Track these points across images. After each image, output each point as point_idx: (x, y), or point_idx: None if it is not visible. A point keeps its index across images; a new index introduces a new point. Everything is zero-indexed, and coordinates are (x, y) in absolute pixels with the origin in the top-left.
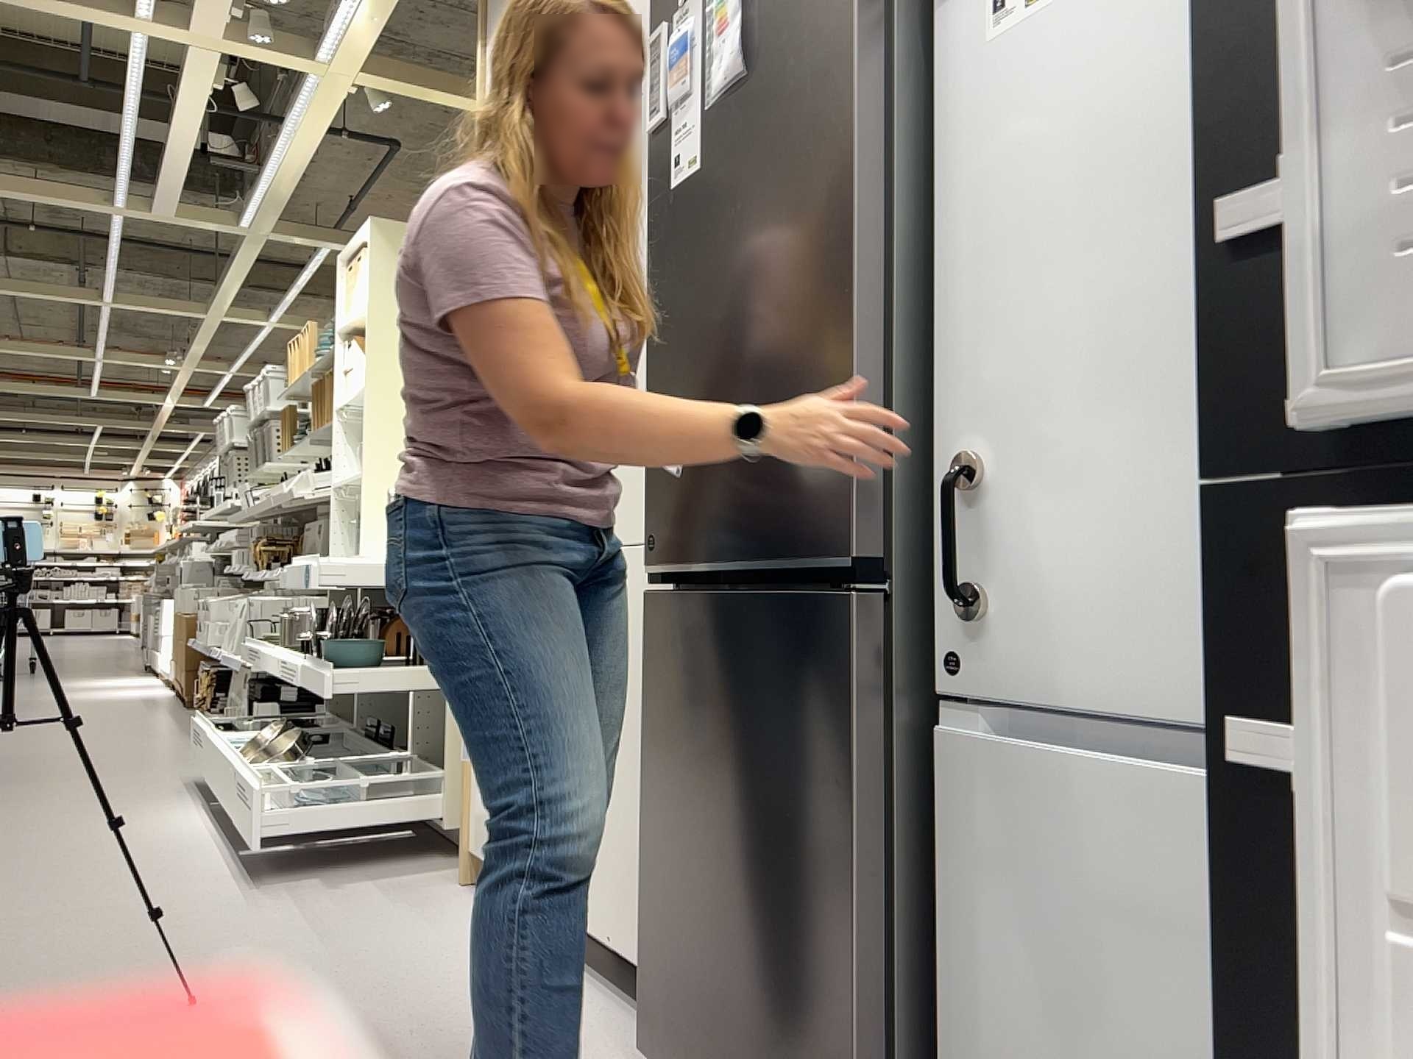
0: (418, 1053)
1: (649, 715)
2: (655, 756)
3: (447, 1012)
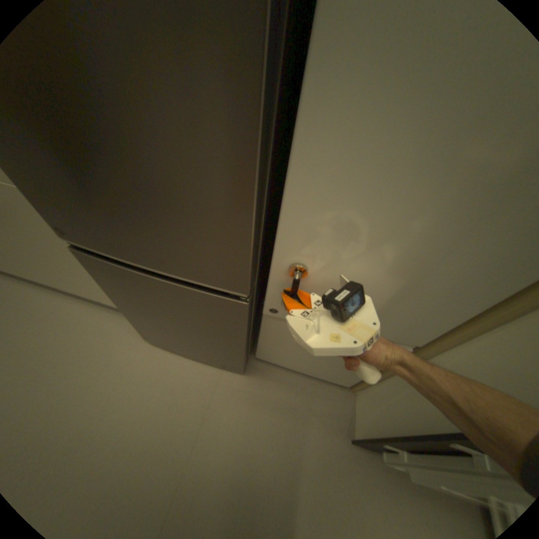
0: (64, 378)
1: (105, 285)
2: (118, 297)
3: (53, 351)
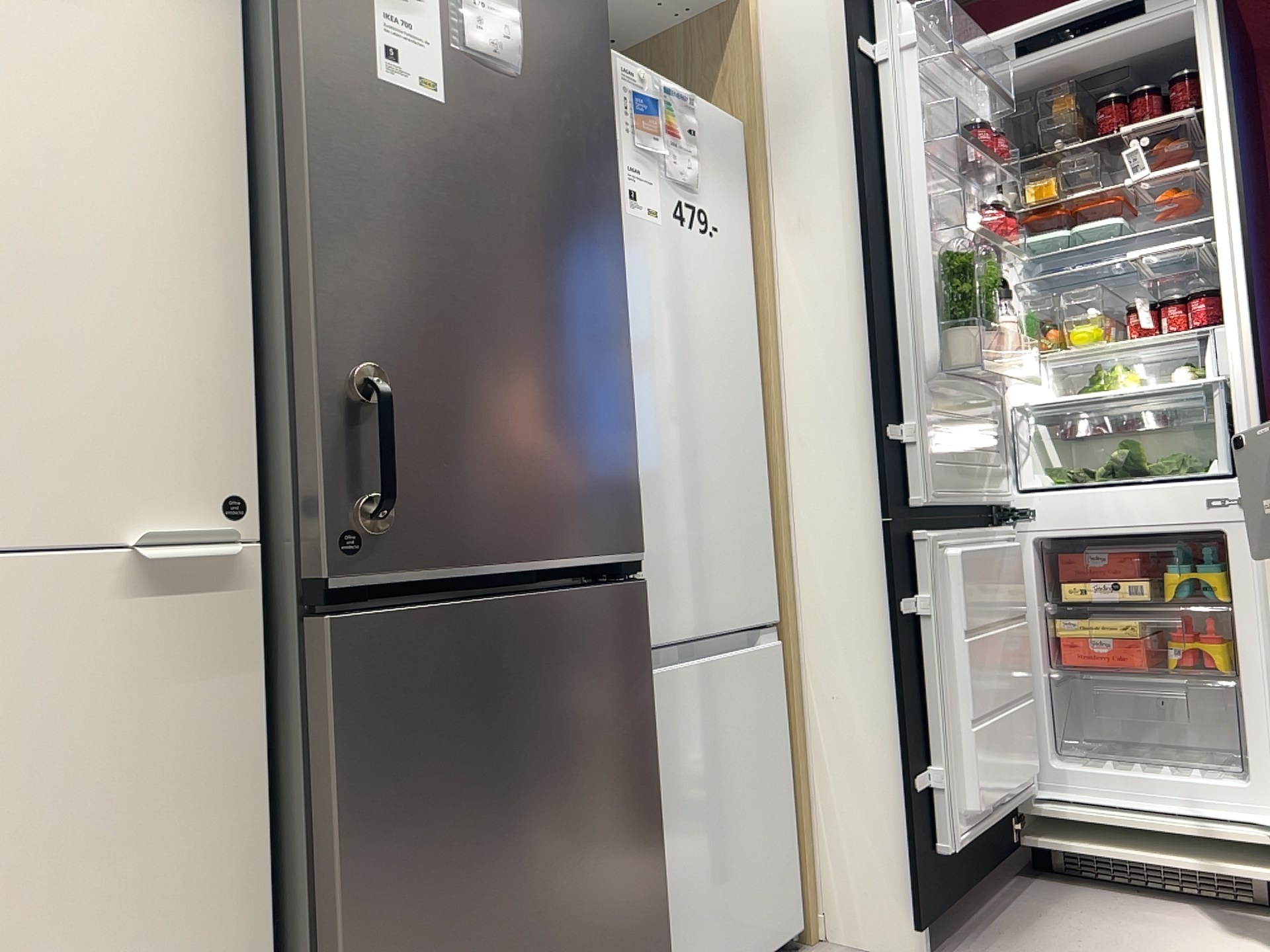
0: None
1: (353, 790)
2: (377, 840)
3: None
